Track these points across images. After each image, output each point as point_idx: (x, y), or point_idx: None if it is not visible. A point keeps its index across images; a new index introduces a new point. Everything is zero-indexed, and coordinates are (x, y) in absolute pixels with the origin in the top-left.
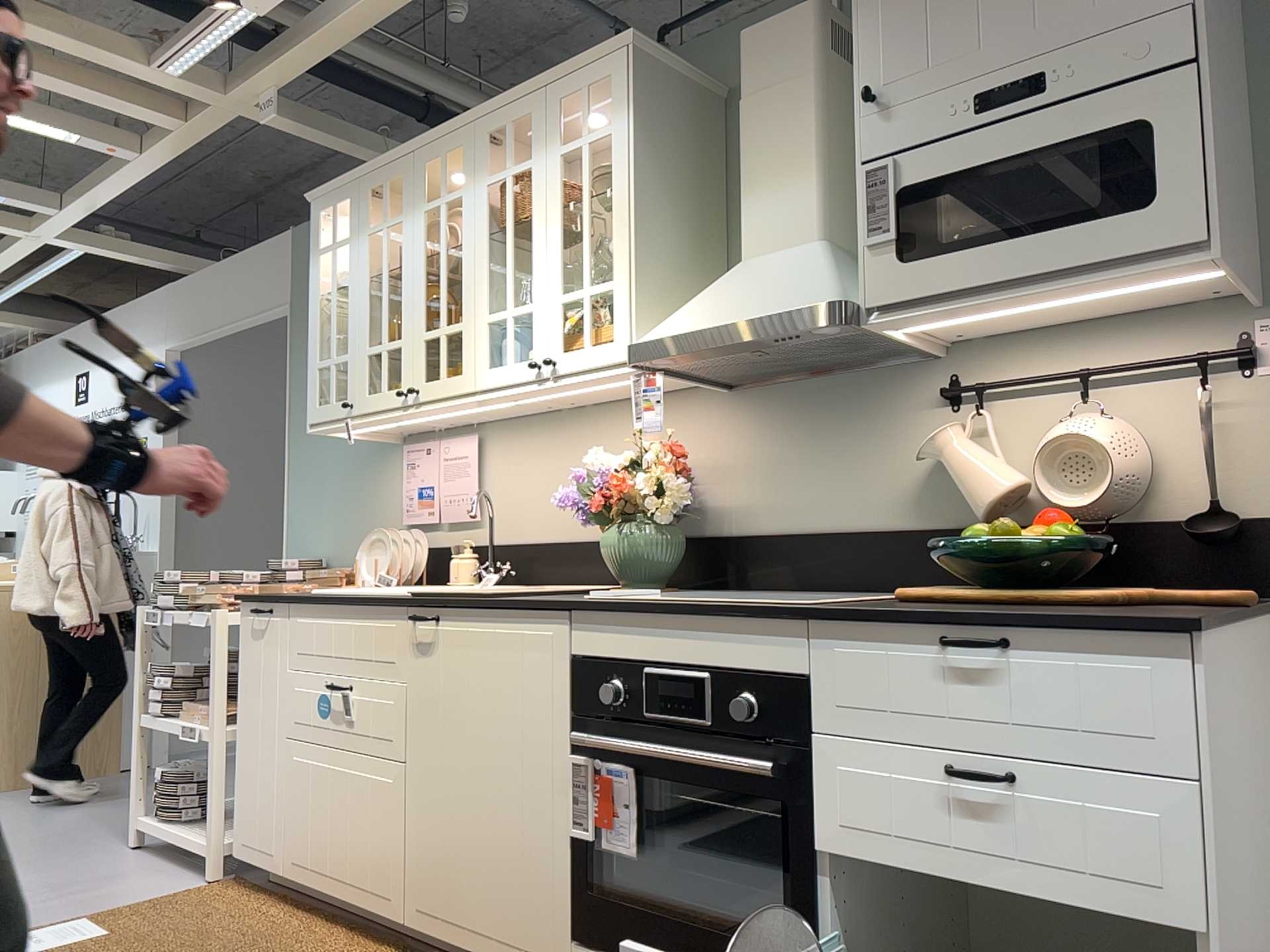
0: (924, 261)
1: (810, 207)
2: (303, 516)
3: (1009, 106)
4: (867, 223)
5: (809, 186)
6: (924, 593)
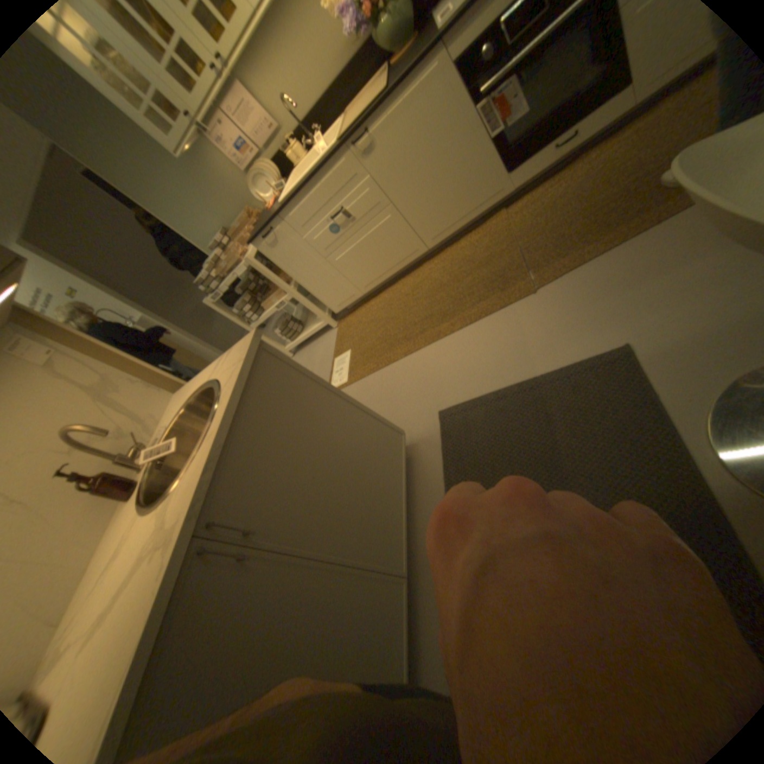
0: None
1: None
2: (190, 226)
3: None
4: None
5: None
6: None
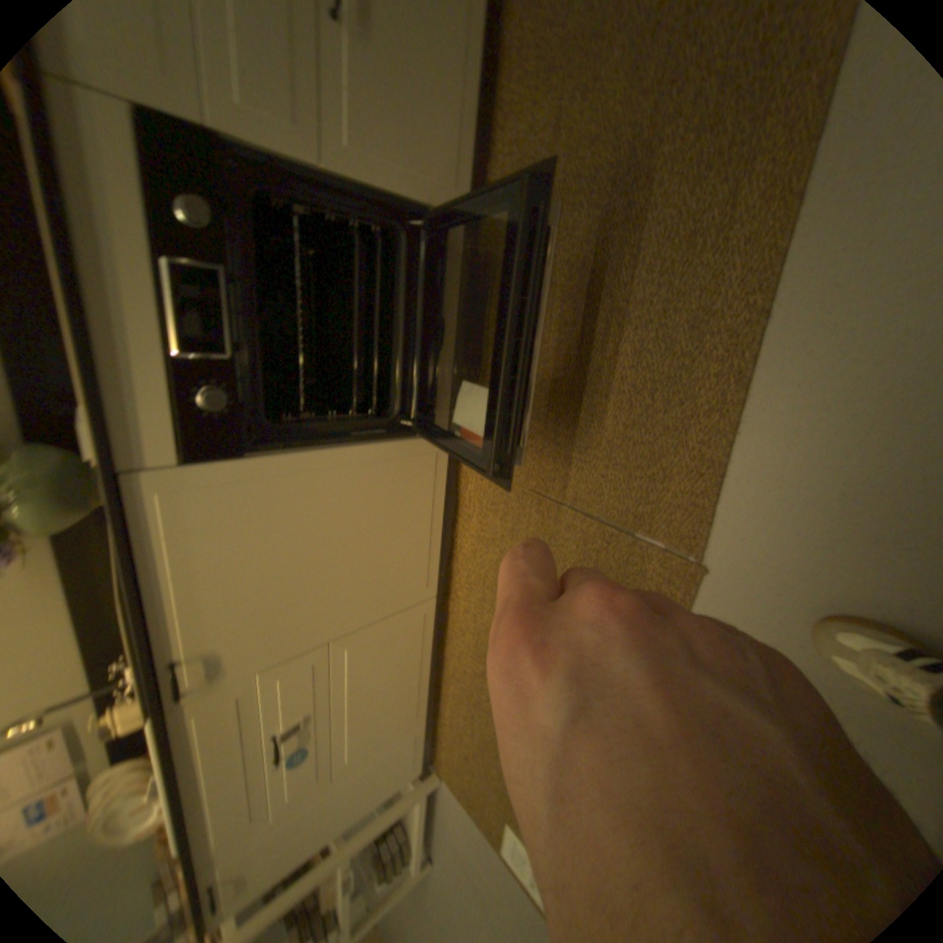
0: None
1: None
2: None
3: None
4: None
5: None
6: None
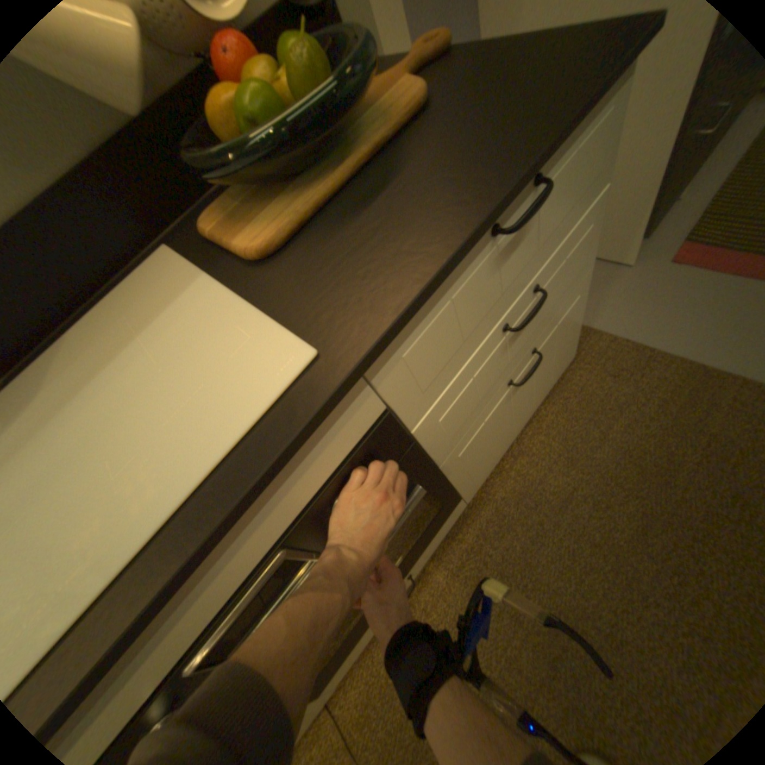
0: None
1: None
2: None
3: None
4: None
5: None
6: (239, 235)
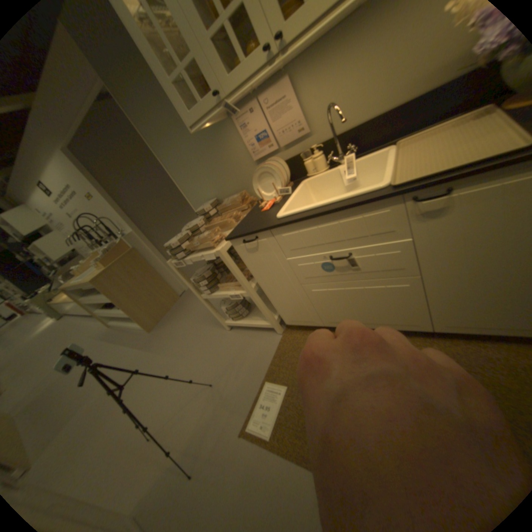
0: None
1: None
2: (190, 185)
3: None
4: None
5: None
6: None
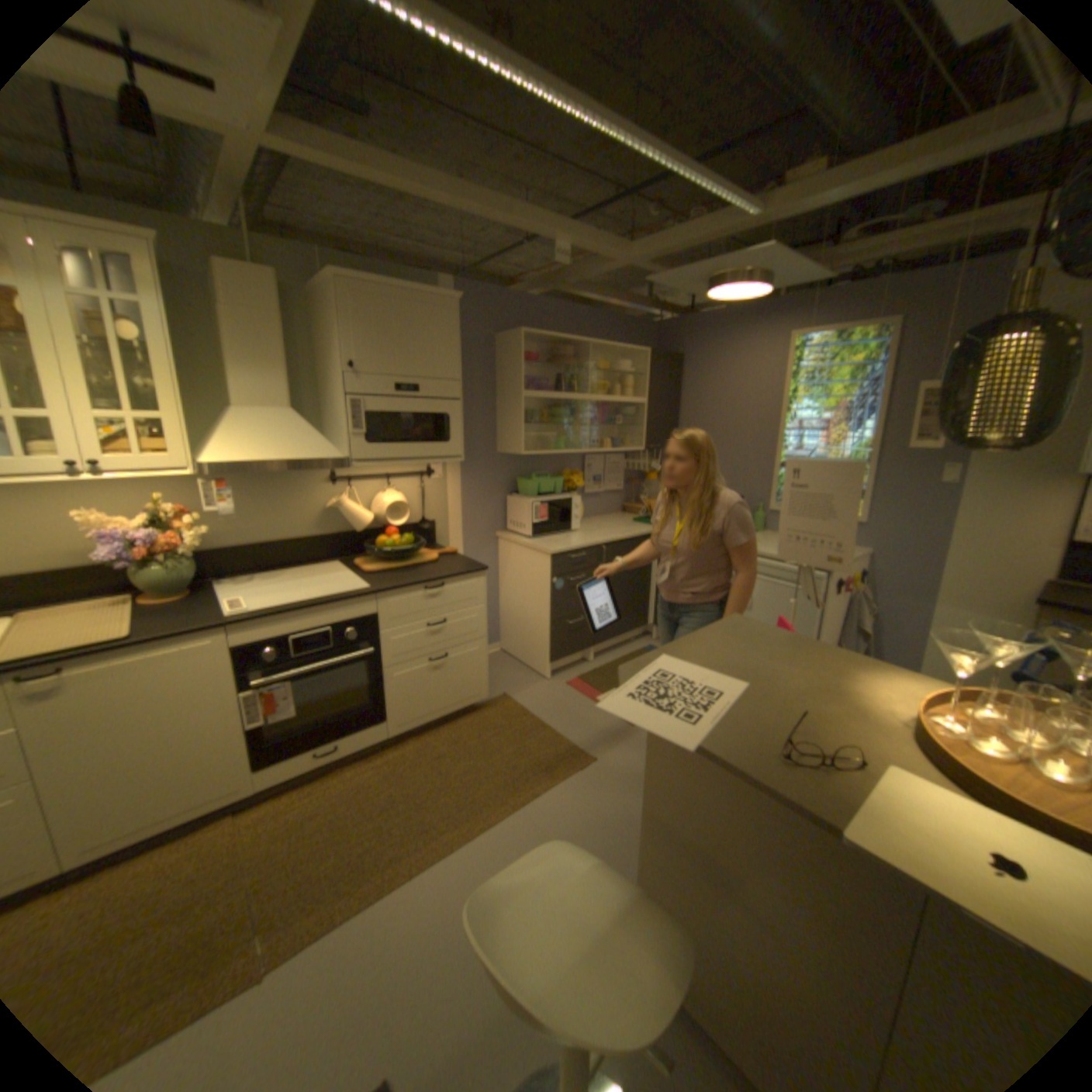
0: (377, 445)
1: (283, 389)
2: None
3: (408, 393)
4: (352, 423)
5: (281, 378)
6: (365, 567)
